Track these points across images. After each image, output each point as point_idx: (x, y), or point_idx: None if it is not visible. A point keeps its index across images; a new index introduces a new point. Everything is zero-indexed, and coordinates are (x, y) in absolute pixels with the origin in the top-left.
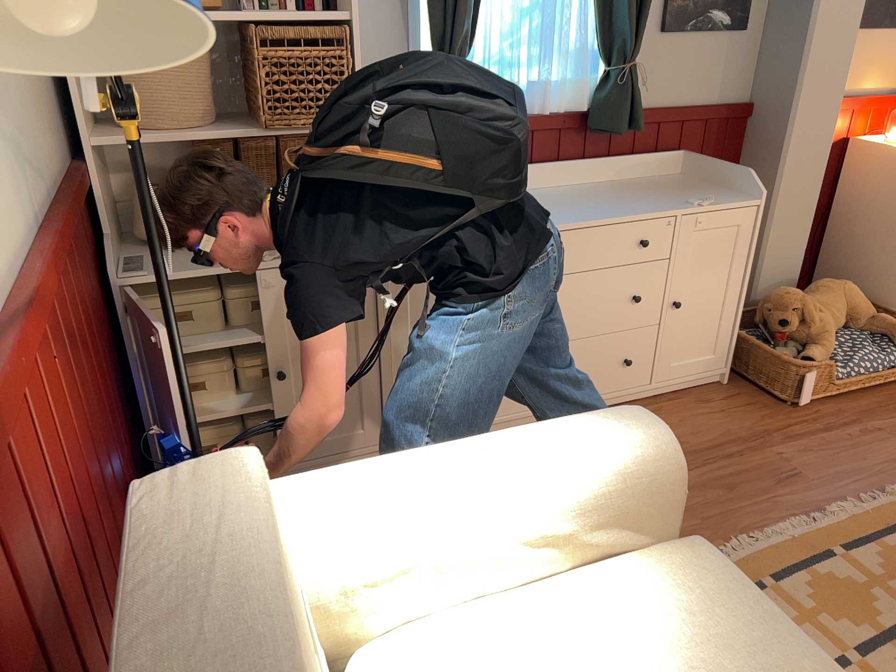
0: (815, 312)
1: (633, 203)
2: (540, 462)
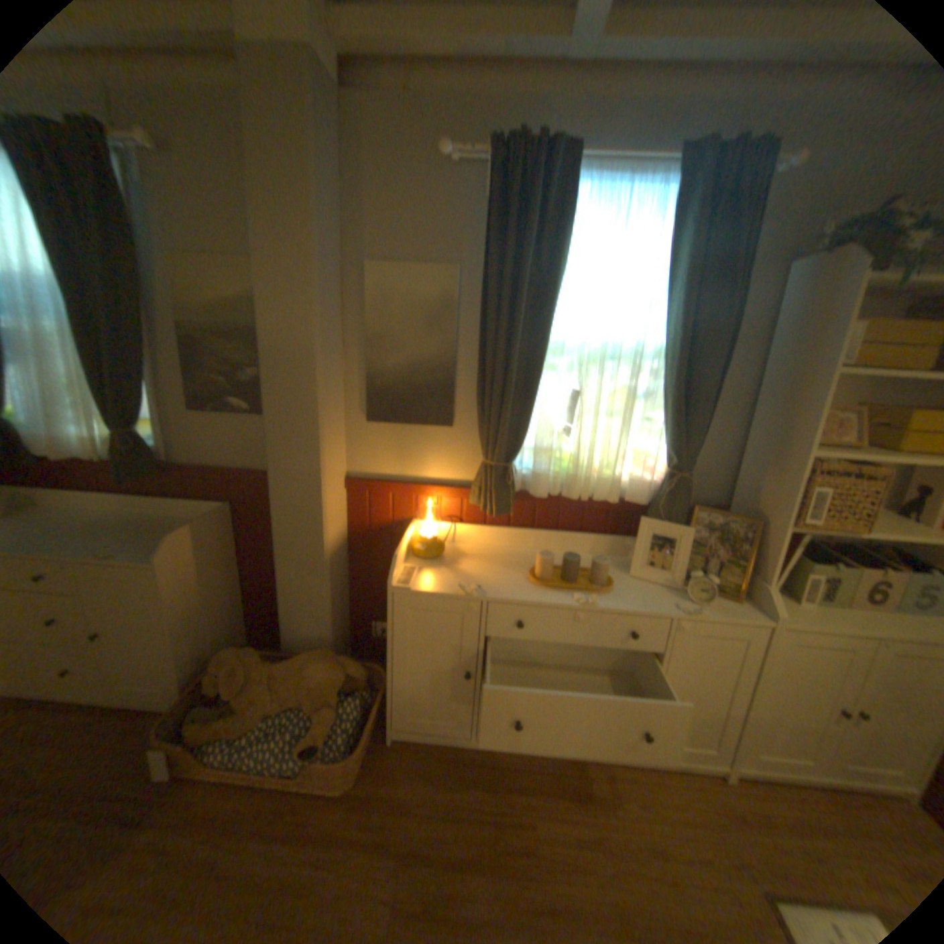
0: (252, 684)
1: (76, 542)
2: None
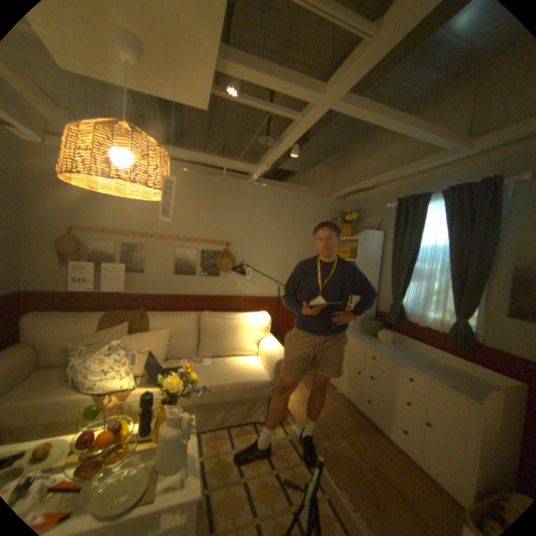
0: None
1: (429, 370)
2: (272, 348)
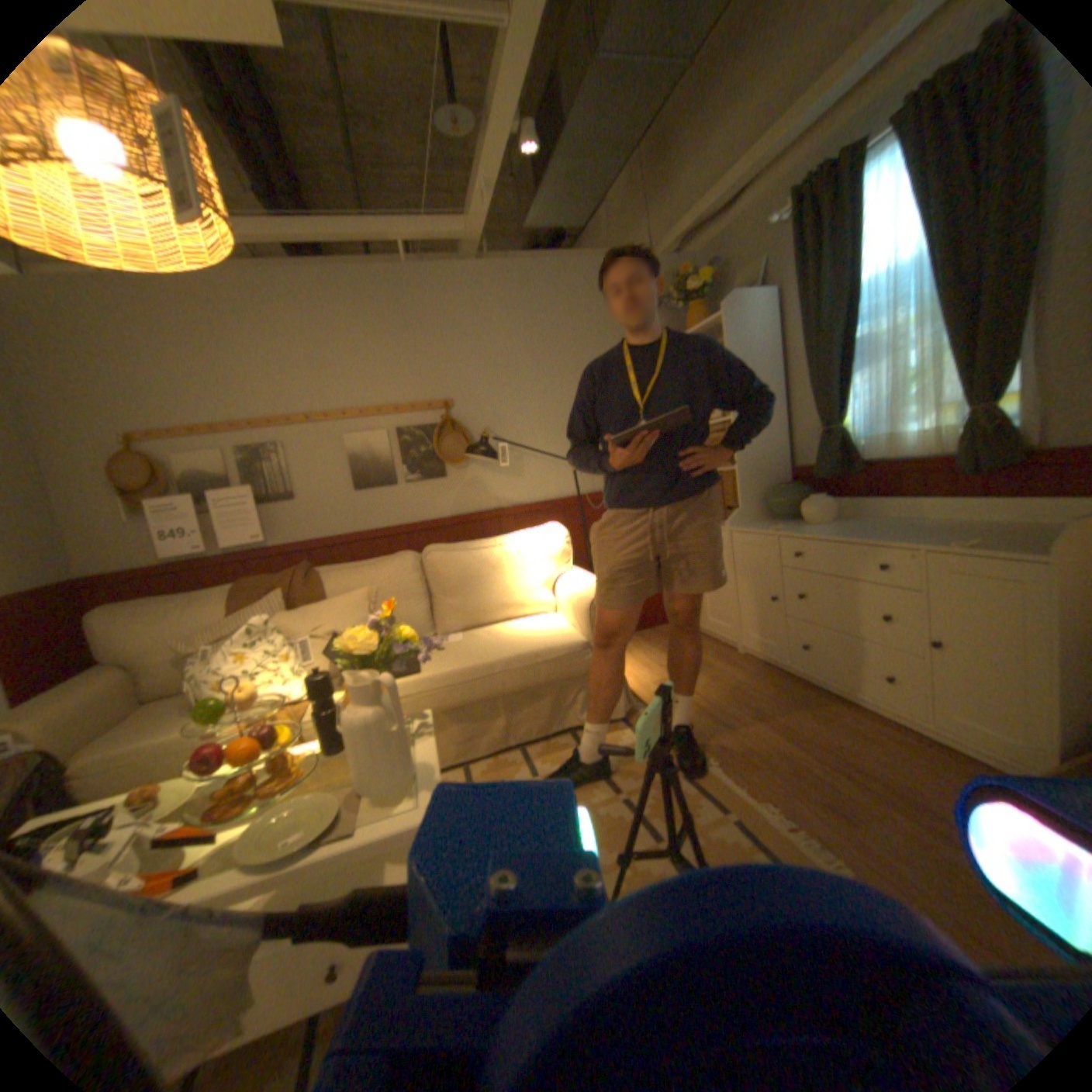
0: None
1: (923, 535)
2: (580, 582)
